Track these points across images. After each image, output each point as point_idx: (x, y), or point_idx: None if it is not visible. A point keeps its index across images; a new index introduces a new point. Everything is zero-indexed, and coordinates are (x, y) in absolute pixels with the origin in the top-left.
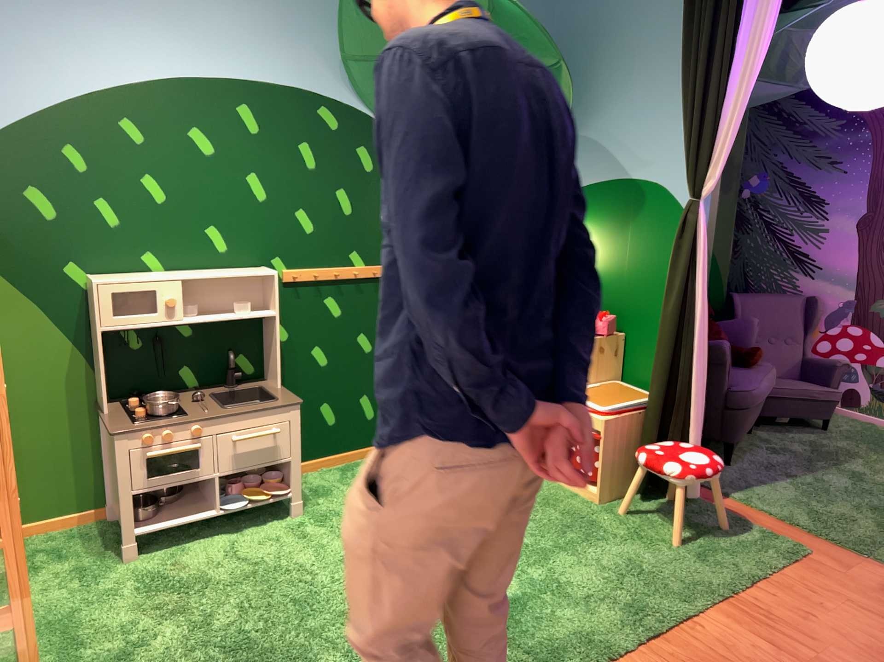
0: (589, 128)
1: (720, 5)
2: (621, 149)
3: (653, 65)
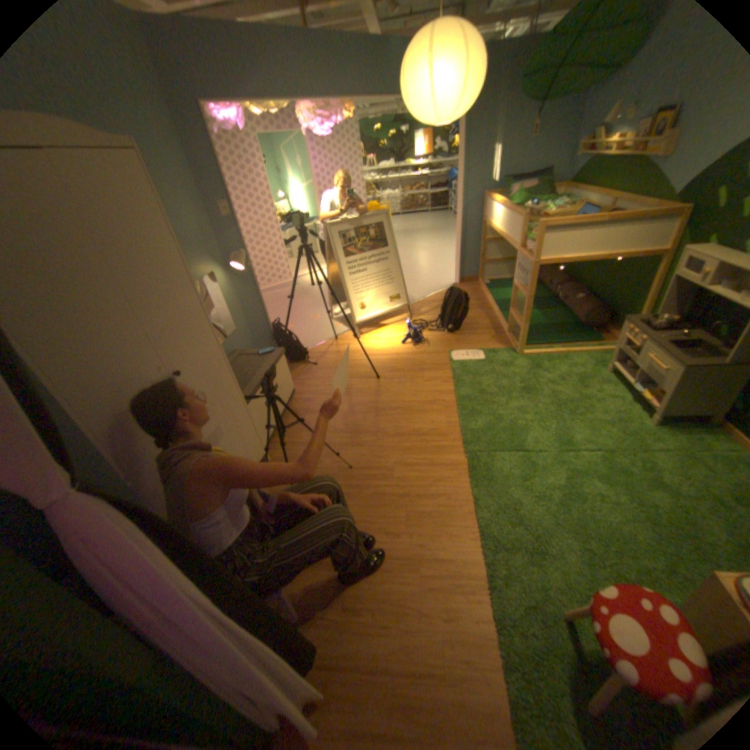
0: None
1: None
2: None
3: None
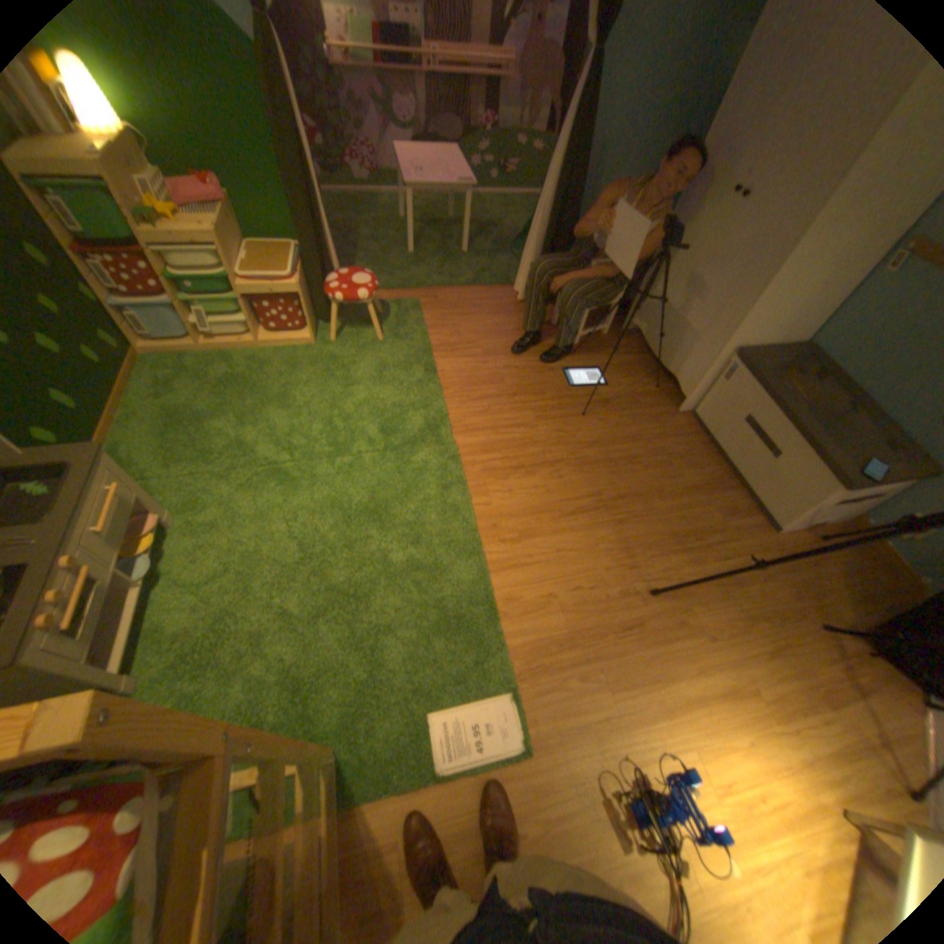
0: None
1: None
2: None
3: None
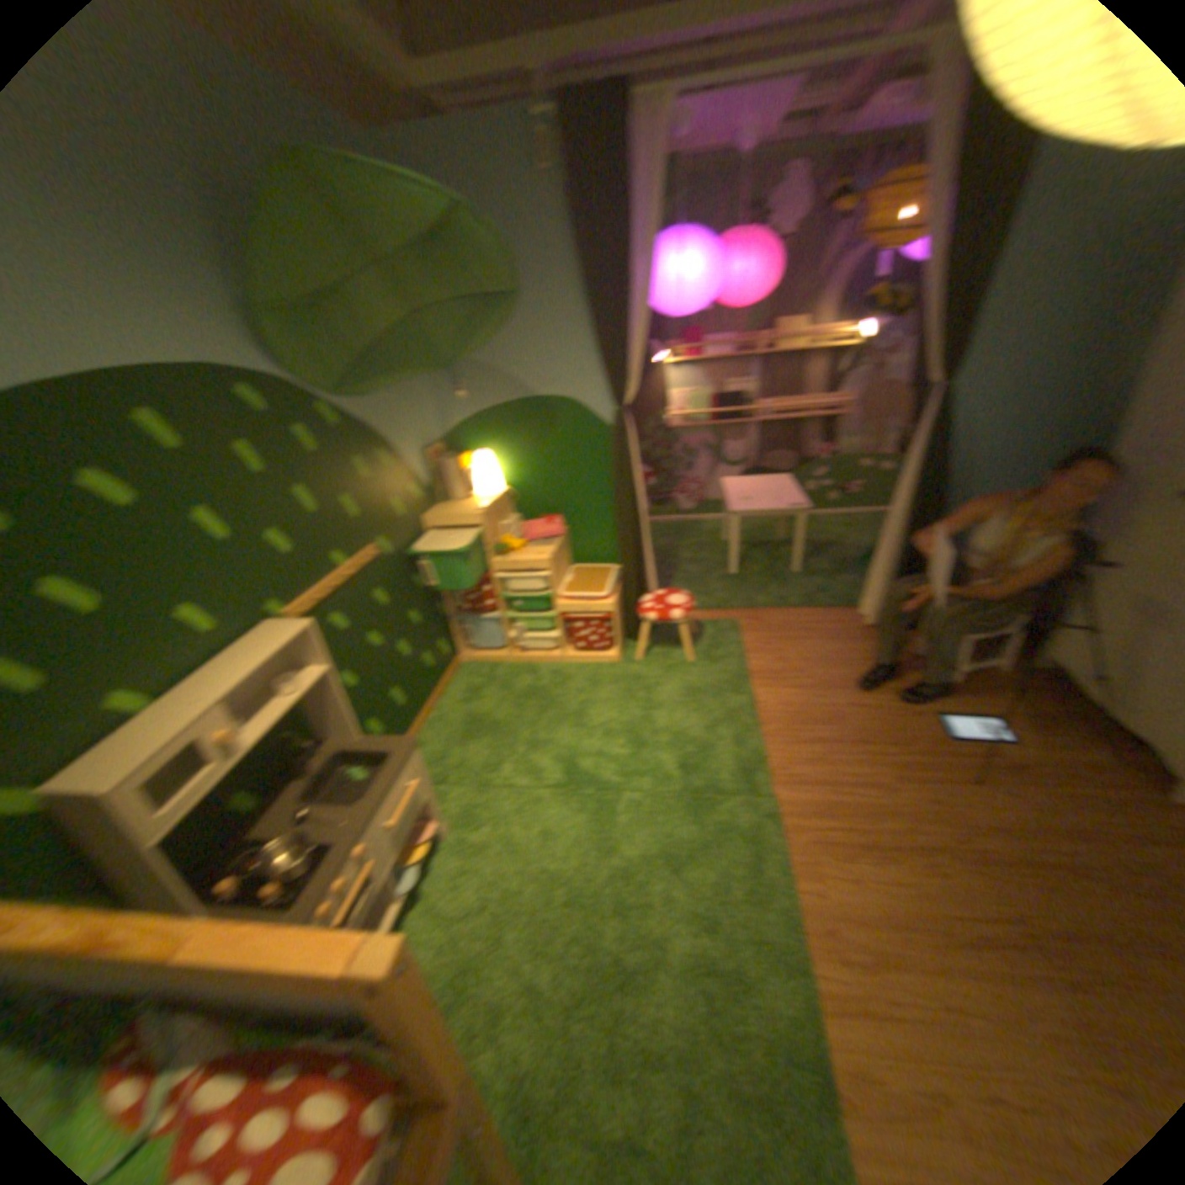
0: (478, 353)
1: (614, 232)
2: (522, 370)
3: (538, 287)
